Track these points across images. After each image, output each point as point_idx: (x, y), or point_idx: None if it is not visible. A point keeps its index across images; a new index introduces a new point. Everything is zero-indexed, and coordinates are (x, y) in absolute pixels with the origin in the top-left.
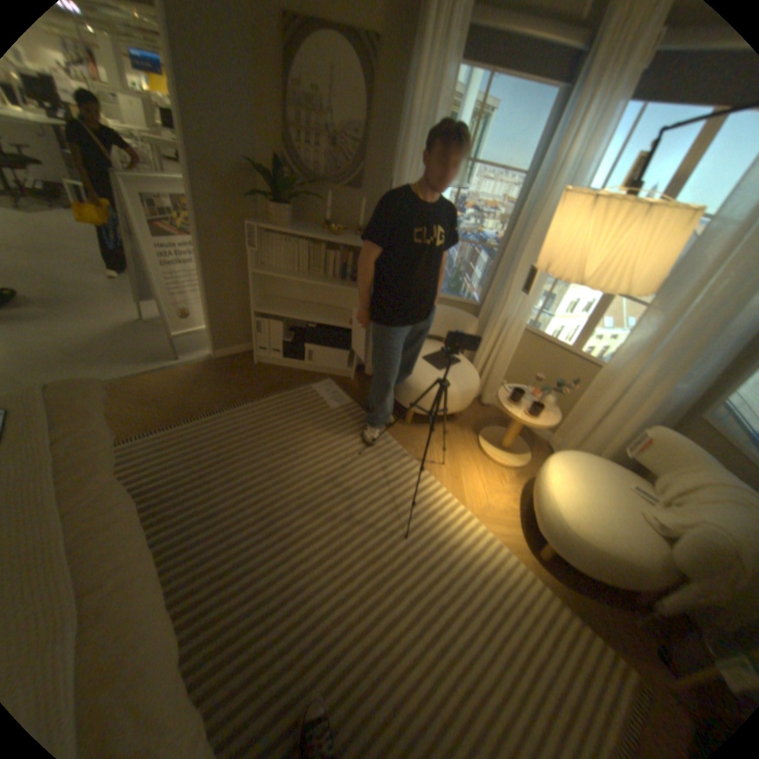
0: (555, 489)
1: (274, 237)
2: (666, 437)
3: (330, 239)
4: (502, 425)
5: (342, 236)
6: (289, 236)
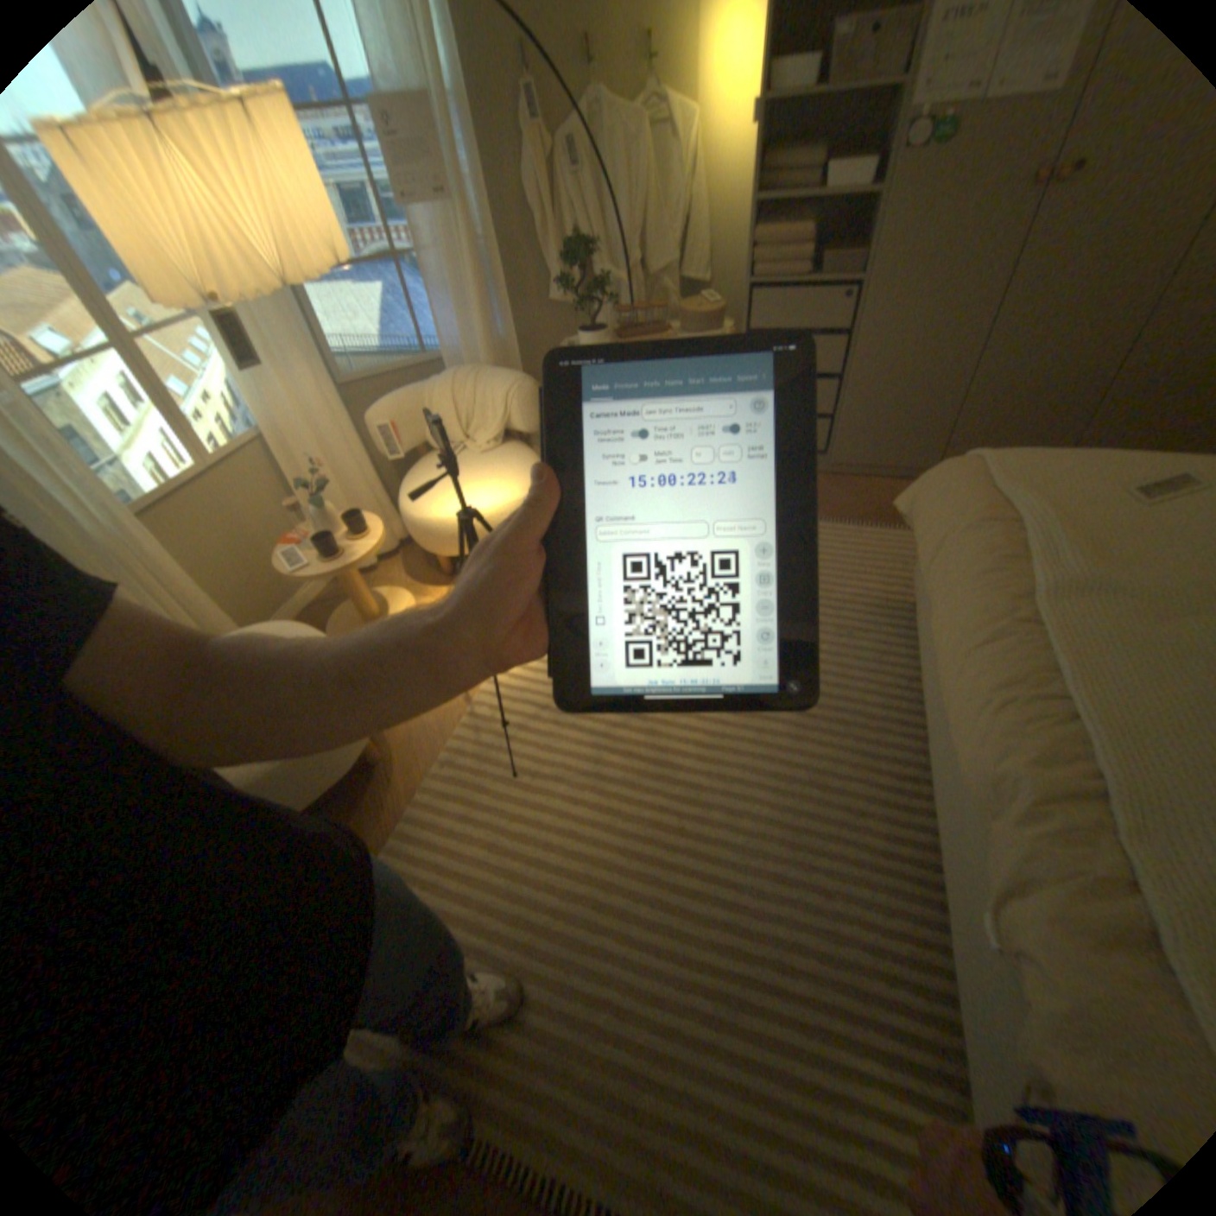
0: (485, 506)
1: None
2: (386, 410)
3: None
4: None
5: None
6: None
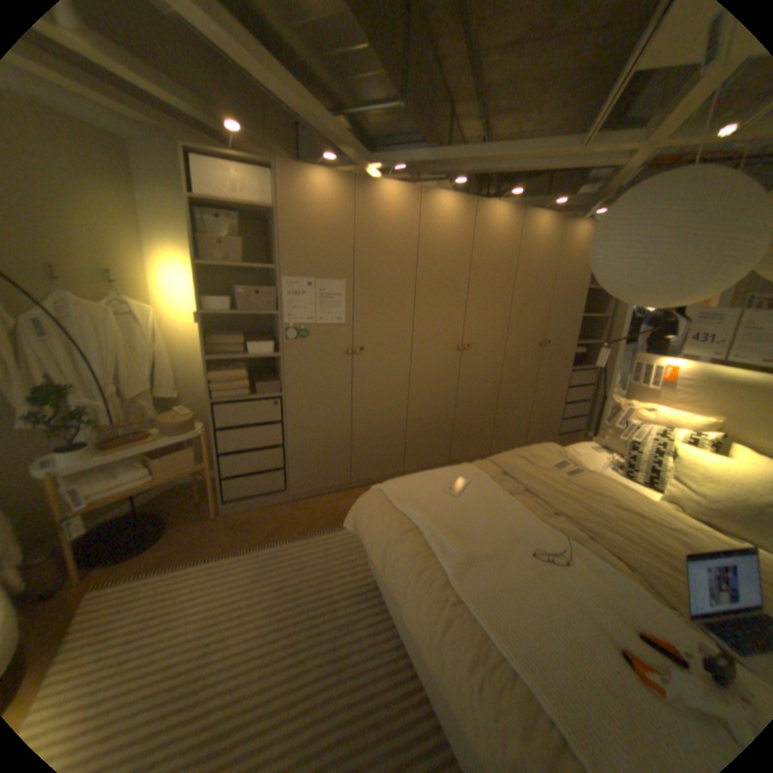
0: None
1: None
2: None
3: None
4: None
5: None
6: None
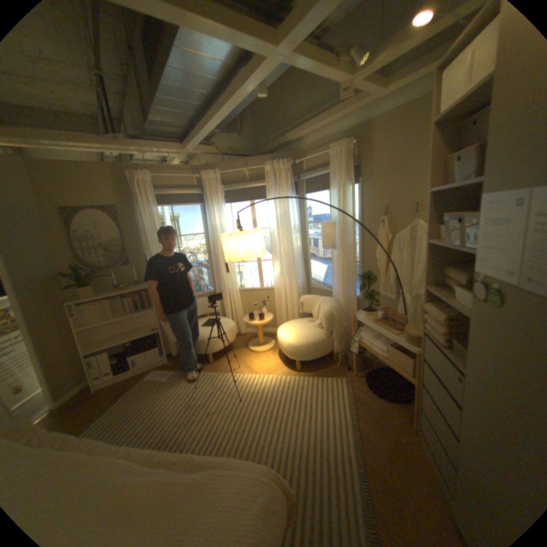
0: (283, 337)
1: (84, 306)
2: (304, 298)
3: (123, 292)
4: (256, 338)
5: (129, 288)
6: (93, 302)
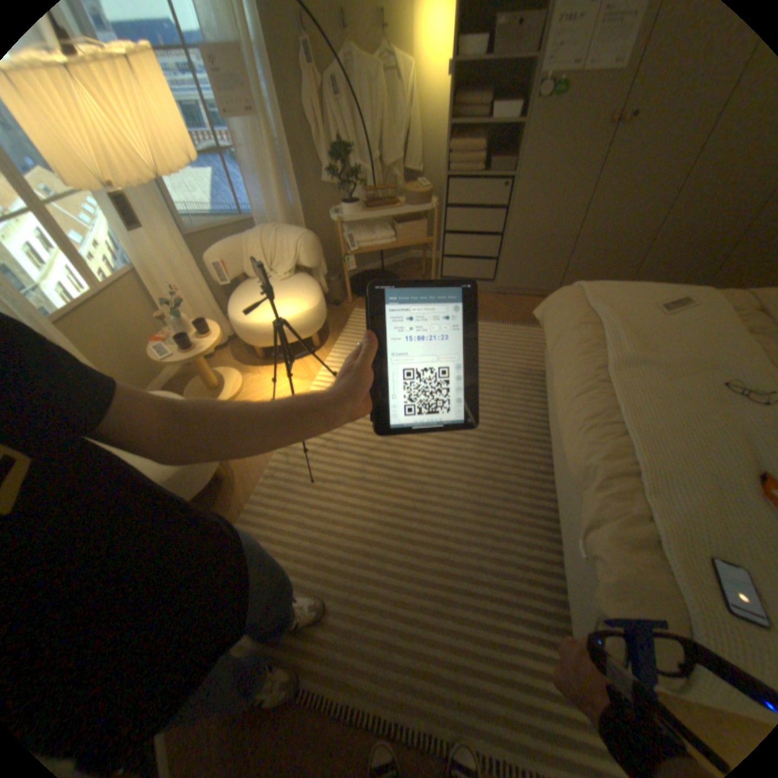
0: (285, 315)
1: None
2: (217, 252)
3: None
4: None
5: None
6: None
